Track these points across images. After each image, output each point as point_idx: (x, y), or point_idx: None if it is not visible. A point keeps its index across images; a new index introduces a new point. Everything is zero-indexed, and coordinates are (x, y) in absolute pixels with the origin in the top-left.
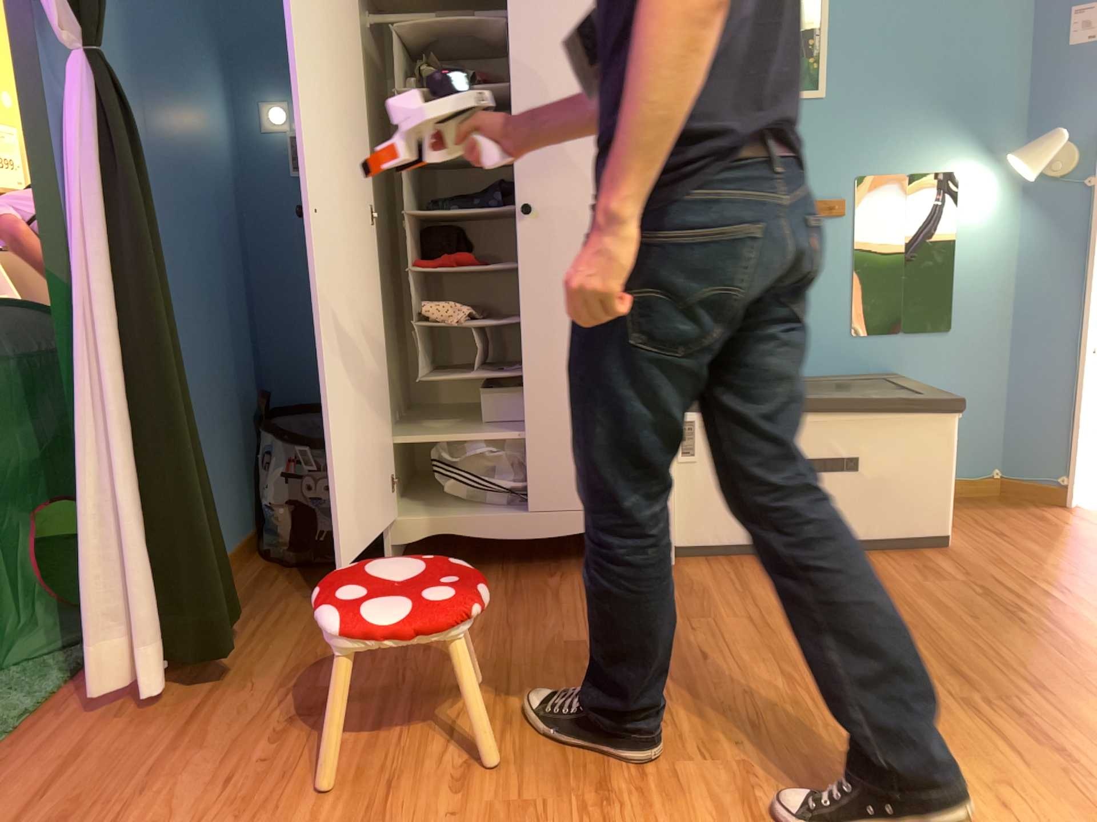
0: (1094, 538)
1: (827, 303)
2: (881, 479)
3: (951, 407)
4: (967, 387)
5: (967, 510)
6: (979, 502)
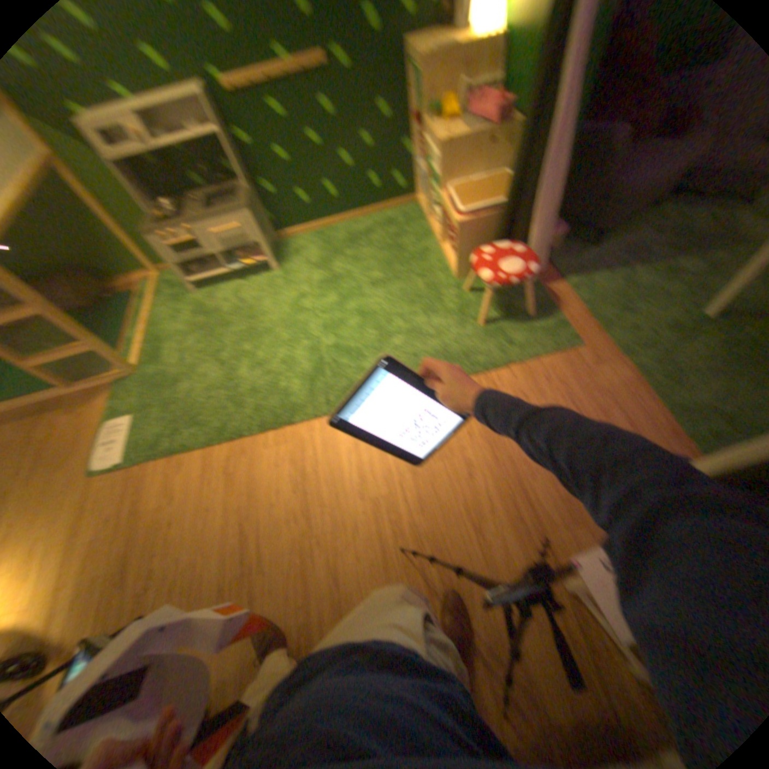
0: None
1: None
2: None
3: None
4: None
5: None
6: None
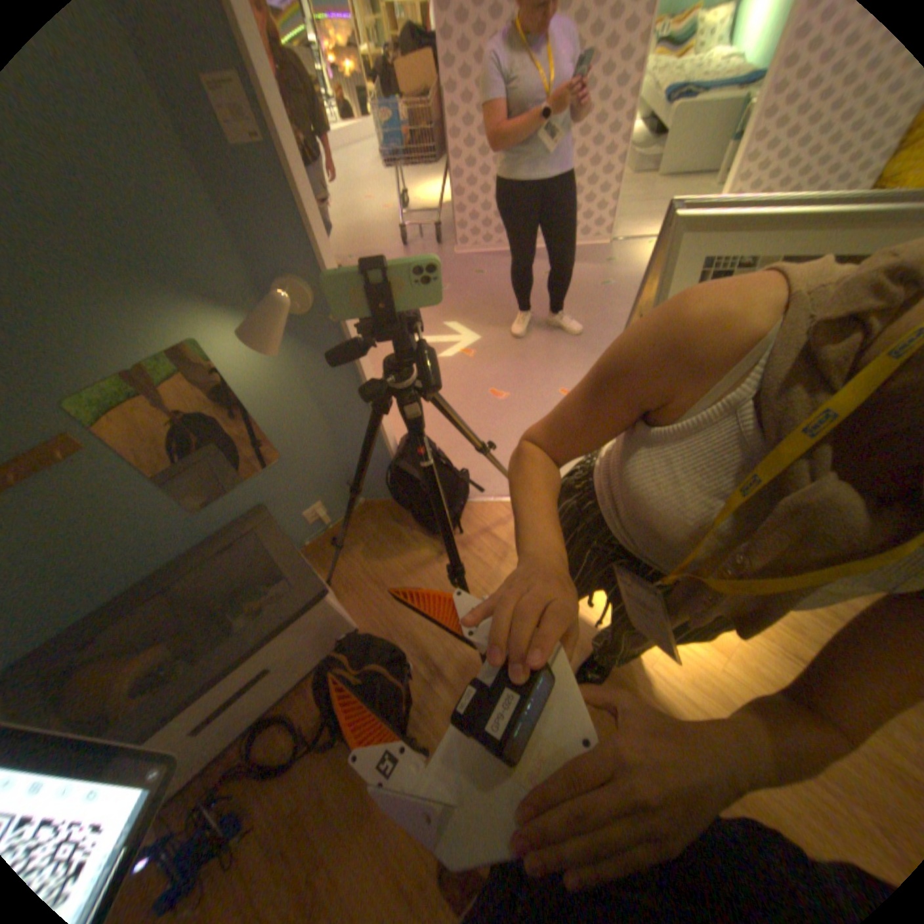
0: (432, 550)
1: (146, 512)
2: (289, 661)
3: (313, 605)
4: (316, 477)
5: (355, 548)
6: (360, 528)
